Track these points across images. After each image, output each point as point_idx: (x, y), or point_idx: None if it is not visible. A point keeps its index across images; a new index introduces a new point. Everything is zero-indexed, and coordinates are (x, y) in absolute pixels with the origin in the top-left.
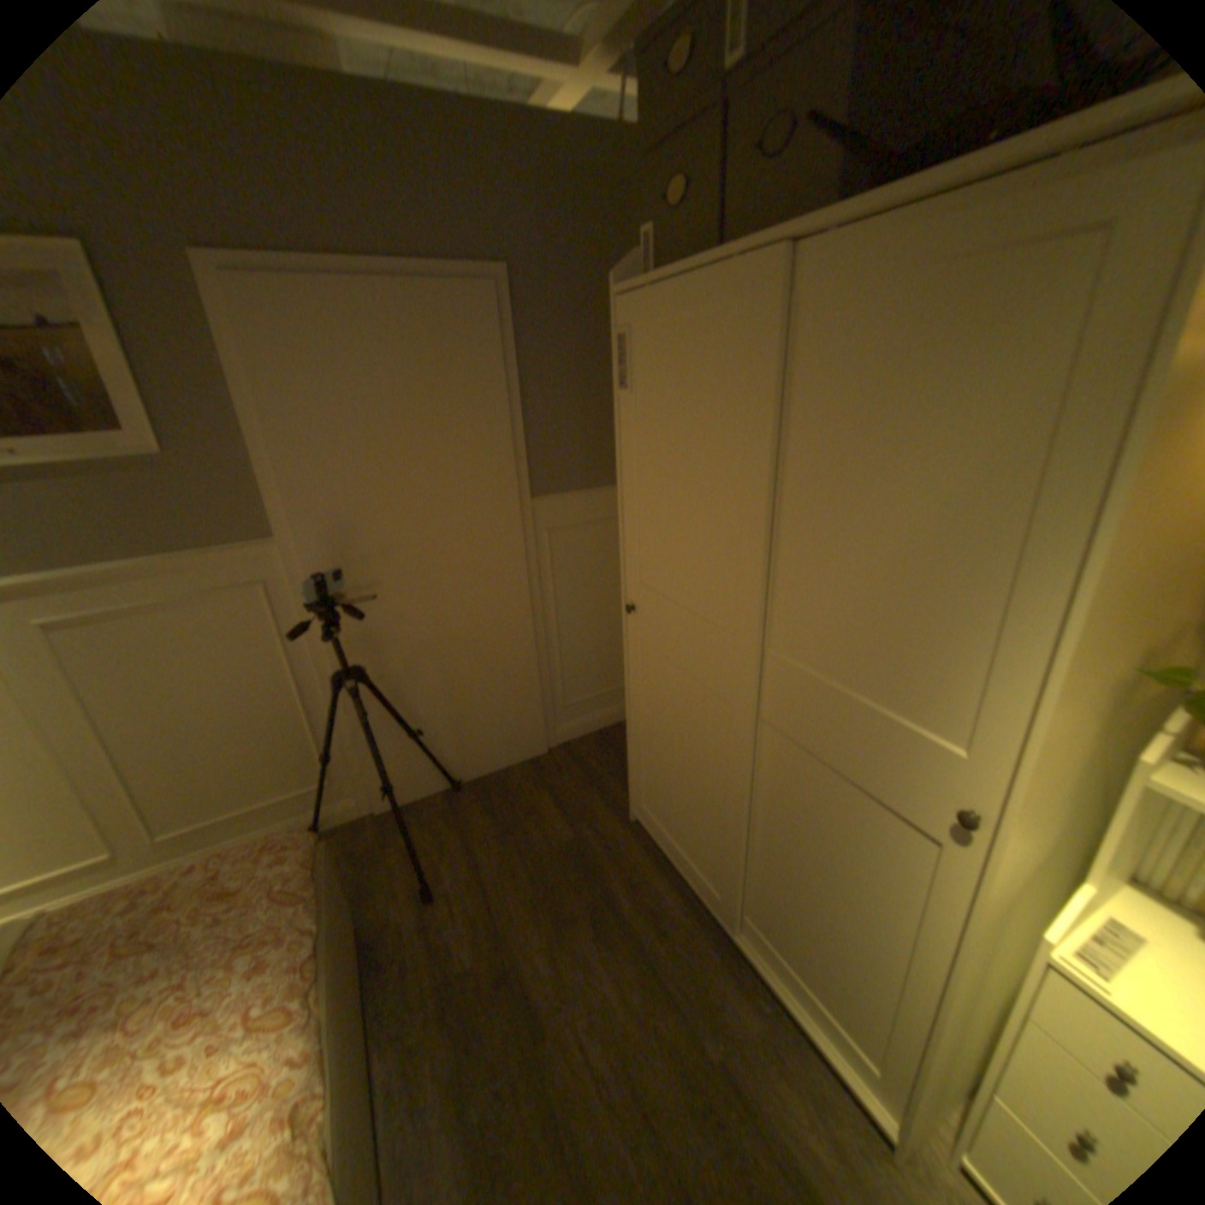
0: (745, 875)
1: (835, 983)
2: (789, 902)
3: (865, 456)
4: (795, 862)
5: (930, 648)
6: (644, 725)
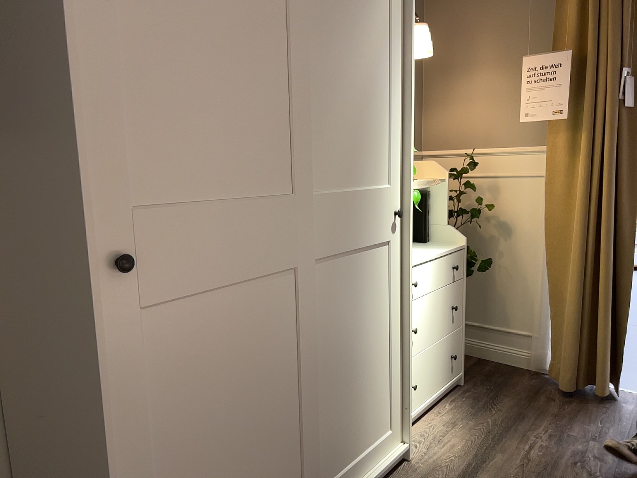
0: (316, 434)
1: (368, 409)
2: (342, 399)
3: (343, 43)
4: (341, 356)
5: (374, 143)
6: (169, 453)
